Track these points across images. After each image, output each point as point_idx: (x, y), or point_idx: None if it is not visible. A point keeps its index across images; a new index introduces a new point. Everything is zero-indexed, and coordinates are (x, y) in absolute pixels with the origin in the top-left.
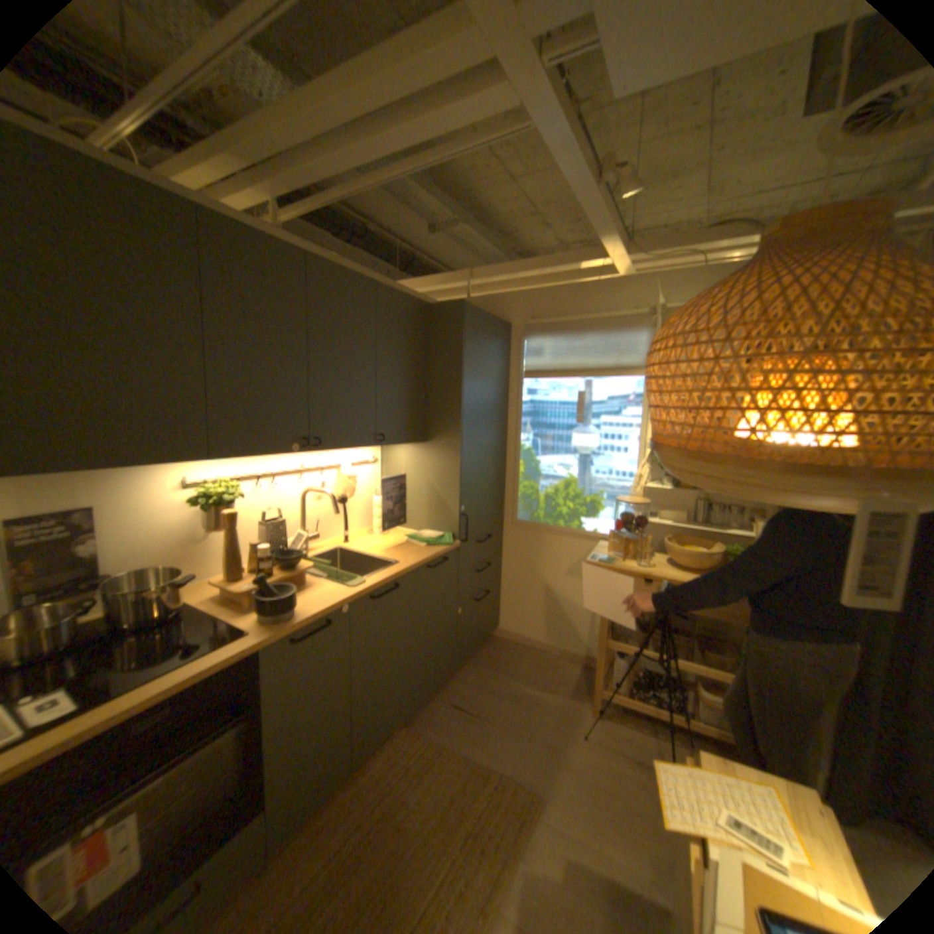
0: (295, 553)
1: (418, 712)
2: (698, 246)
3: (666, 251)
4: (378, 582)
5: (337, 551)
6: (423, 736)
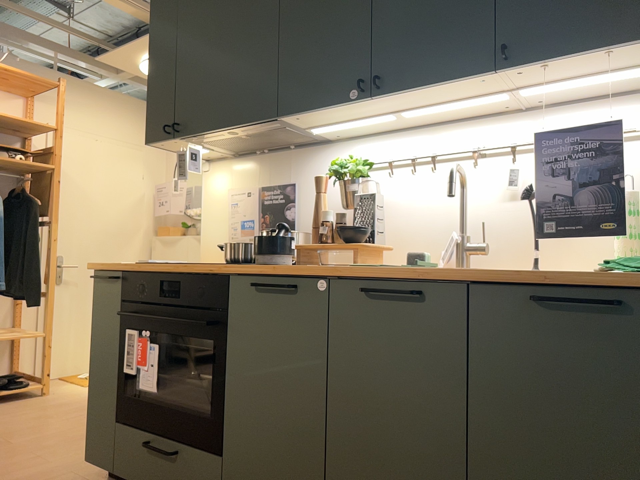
0: (363, 229)
1: None
2: None
3: None
4: (387, 274)
5: None
6: None
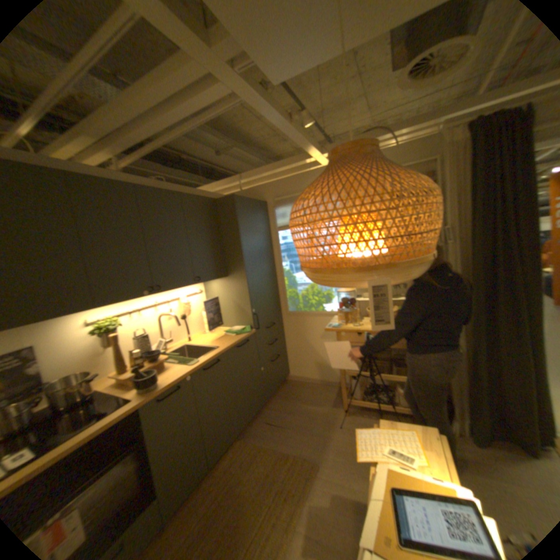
0: (155, 352)
1: (246, 431)
2: None
3: None
4: (206, 361)
5: (184, 347)
6: (249, 444)
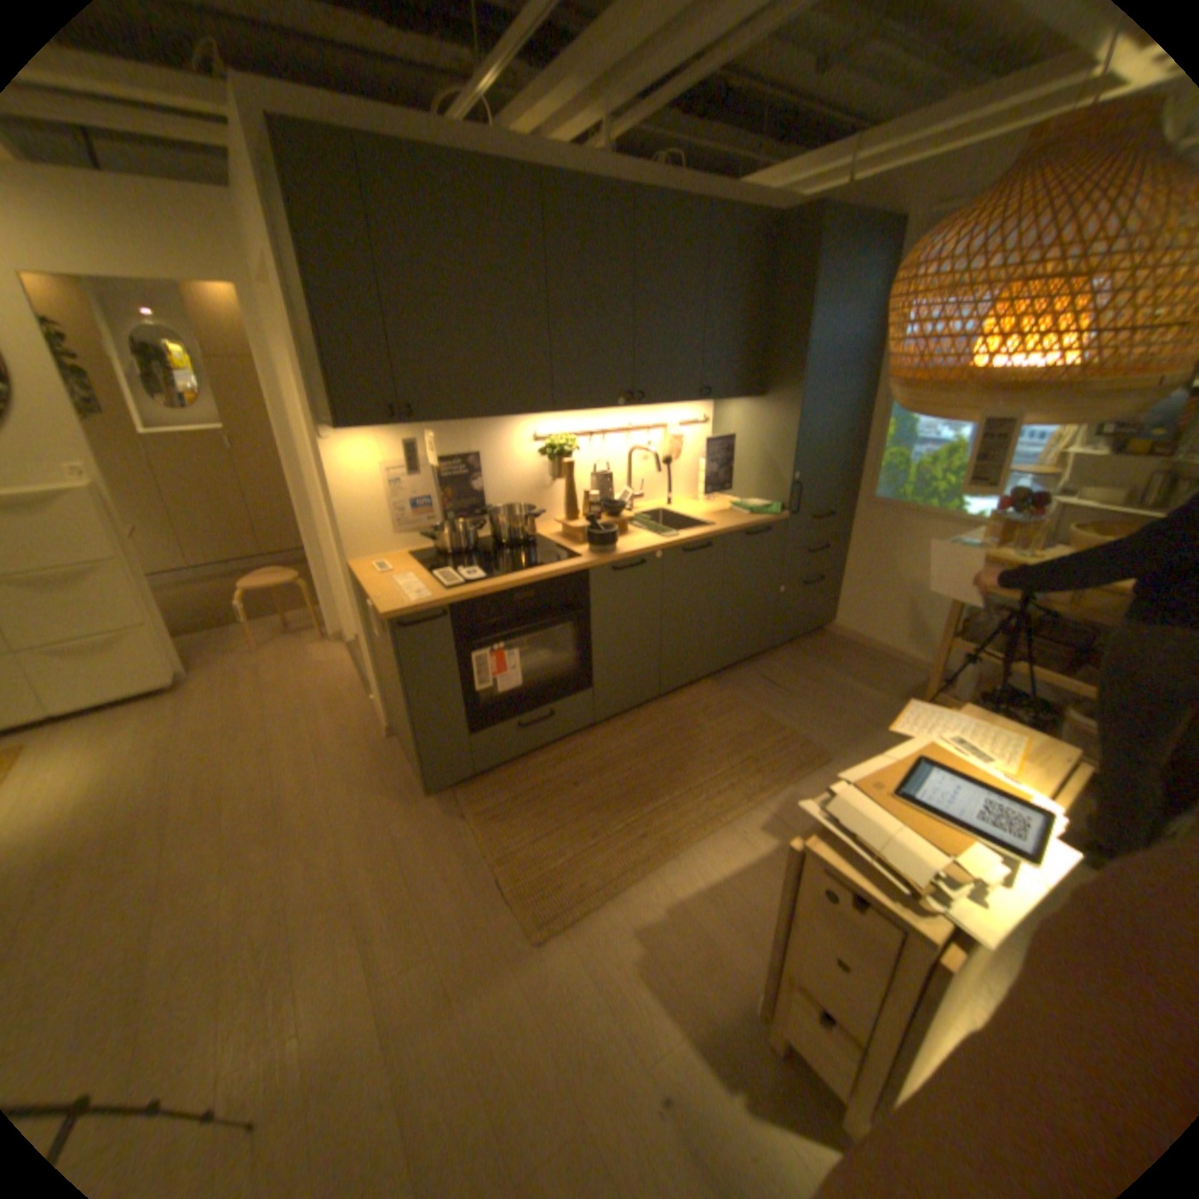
0: (618, 504)
1: (726, 675)
2: None
3: None
4: (690, 539)
5: (659, 513)
6: (727, 692)
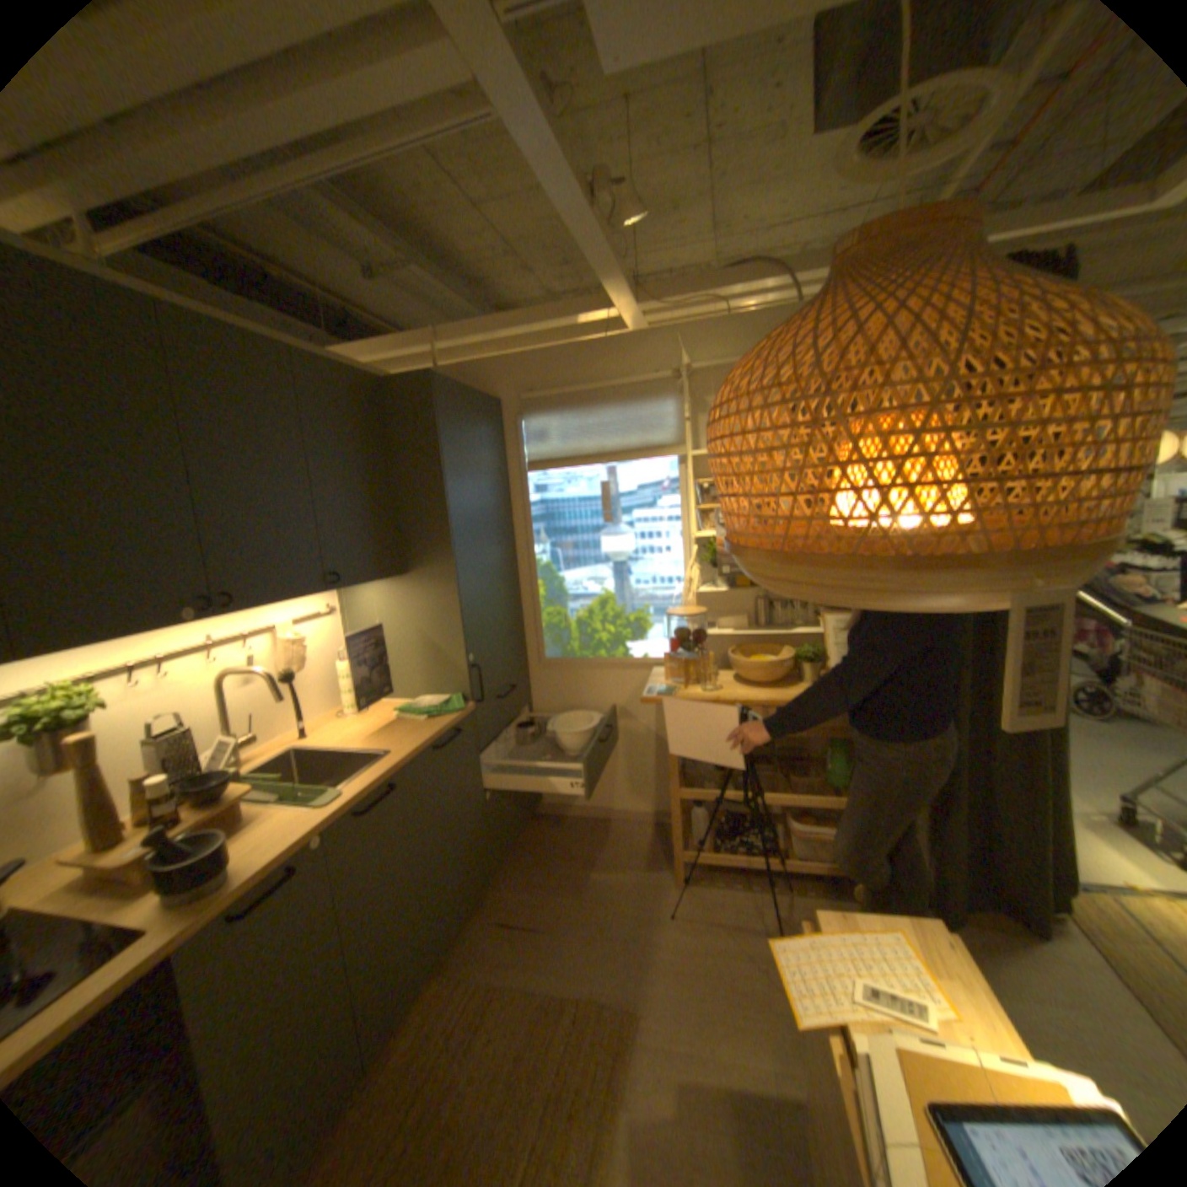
0: (214, 778)
1: (450, 950)
2: (717, 292)
3: (681, 298)
4: (361, 791)
5: (289, 755)
6: (462, 983)
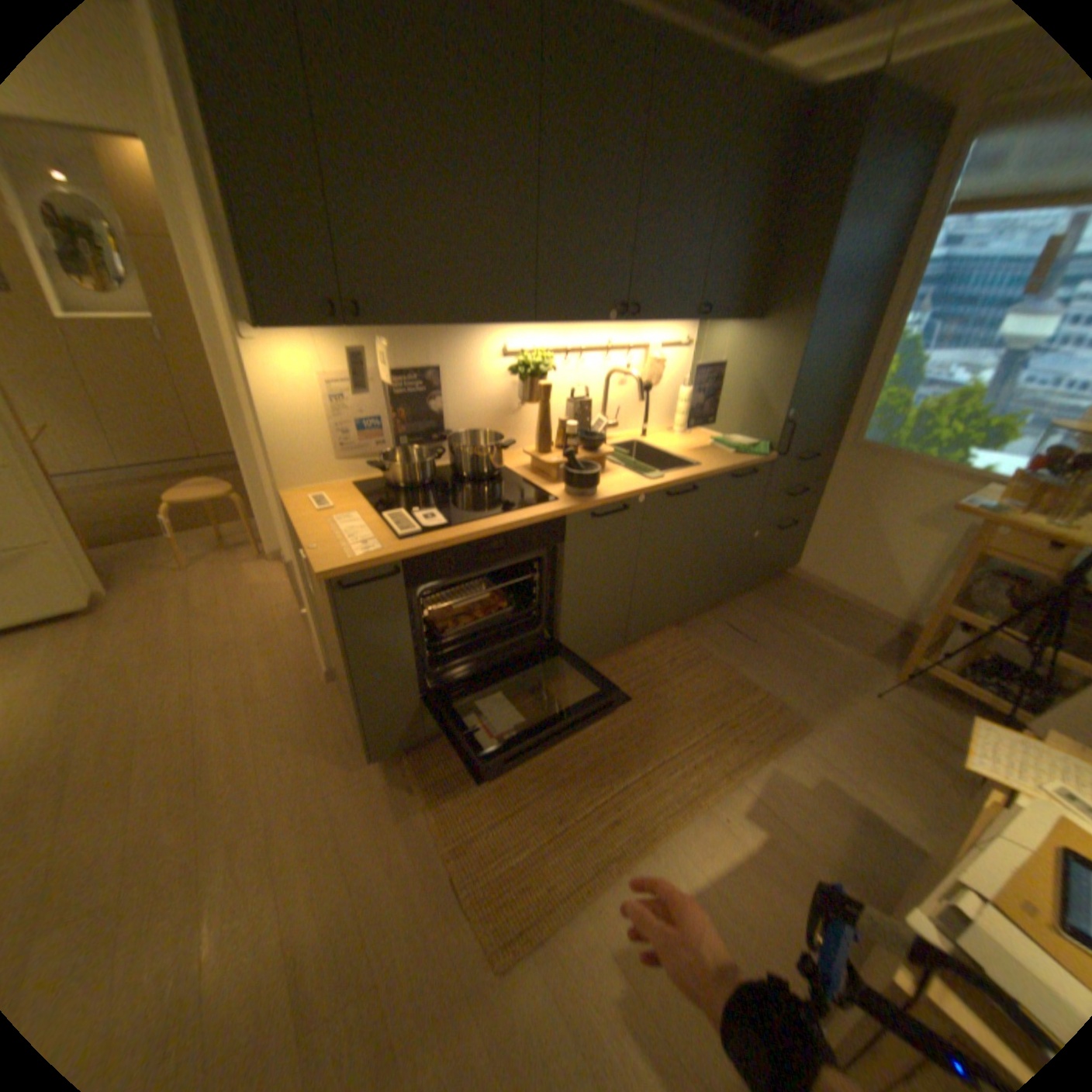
0: (596, 437)
1: (689, 620)
2: None
3: None
4: (675, 481)
5: (632, 445)
6: (691, 640)
